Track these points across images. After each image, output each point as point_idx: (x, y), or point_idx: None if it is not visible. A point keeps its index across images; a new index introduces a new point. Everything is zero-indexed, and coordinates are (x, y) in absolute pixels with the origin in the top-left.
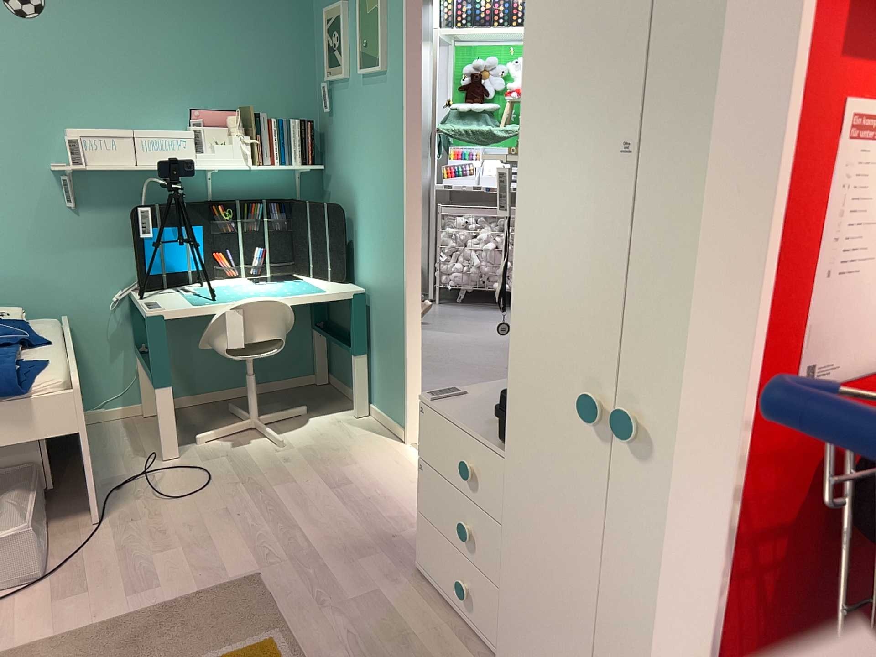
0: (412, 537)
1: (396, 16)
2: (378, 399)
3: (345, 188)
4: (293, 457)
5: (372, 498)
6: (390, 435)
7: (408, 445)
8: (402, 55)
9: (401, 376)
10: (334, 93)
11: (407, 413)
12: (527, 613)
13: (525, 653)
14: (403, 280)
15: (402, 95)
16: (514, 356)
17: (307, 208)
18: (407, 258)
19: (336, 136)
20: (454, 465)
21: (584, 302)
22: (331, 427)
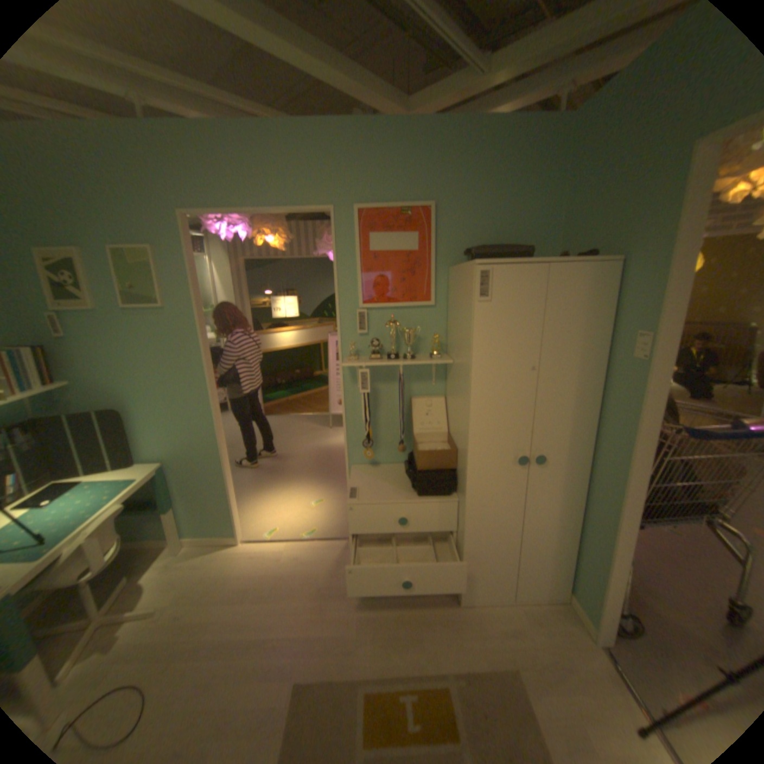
0: (325, 583)
1: (174, 270)
2: (189, 533)
3: (103, 396)
4: (177, 614)
5: (273, 587)
6: (218, 548)
7: (239, 545)
8: (188, 298)
9: (221, 507)
10: (64, 320)
11: (235, 526)
12: (482, 553)
13: (481, 569)
14: (215, 446)
15: (193, 325)
16: (470, 457)
17: (64, 422)
18: (218, 431)
19: (74, 355)
20: (386, 524)
21: (512, 426)
22: (168, 575)
